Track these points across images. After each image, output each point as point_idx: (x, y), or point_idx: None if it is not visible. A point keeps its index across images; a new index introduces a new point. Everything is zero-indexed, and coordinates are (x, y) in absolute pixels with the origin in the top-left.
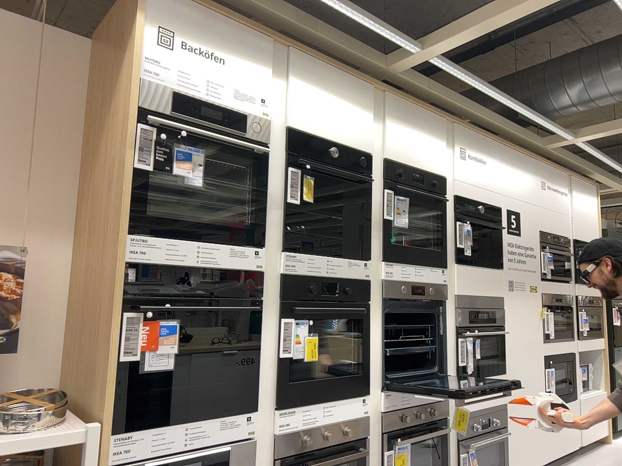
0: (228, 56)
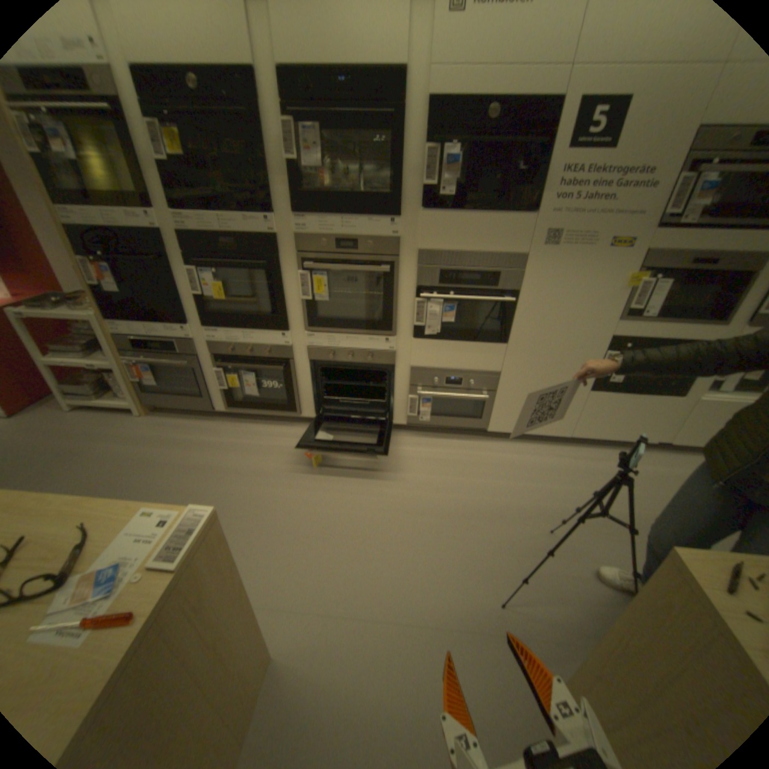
0: None
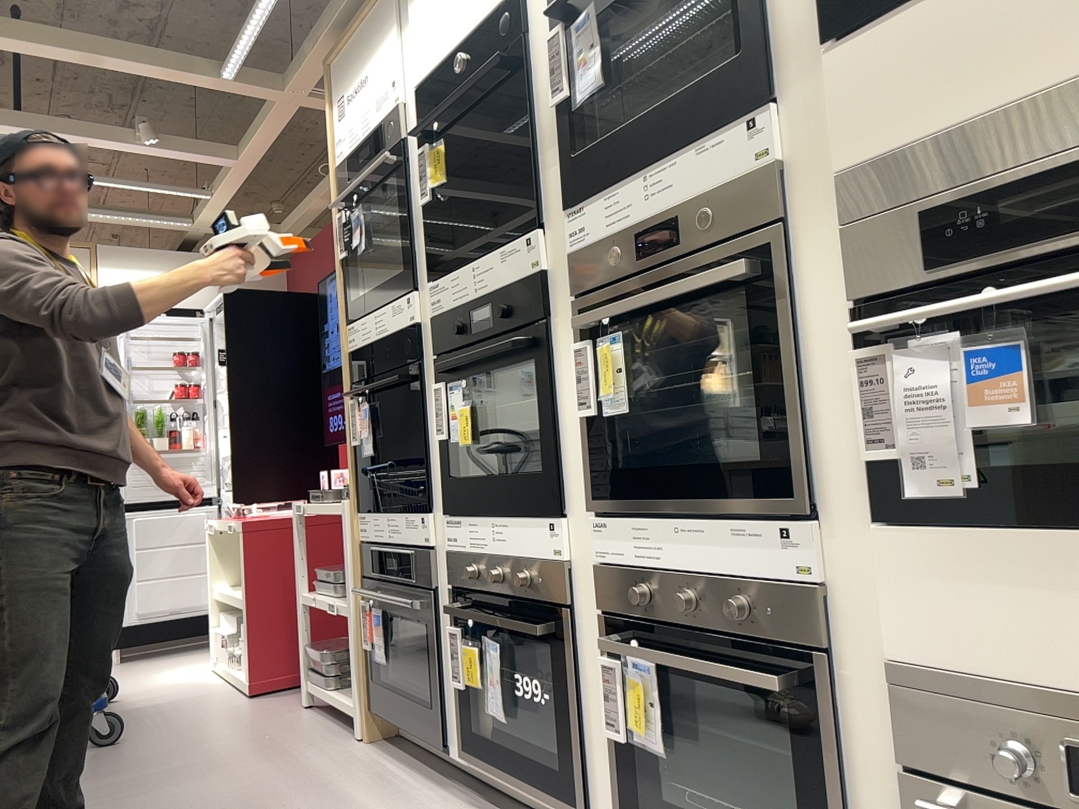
0: (364, 62)
